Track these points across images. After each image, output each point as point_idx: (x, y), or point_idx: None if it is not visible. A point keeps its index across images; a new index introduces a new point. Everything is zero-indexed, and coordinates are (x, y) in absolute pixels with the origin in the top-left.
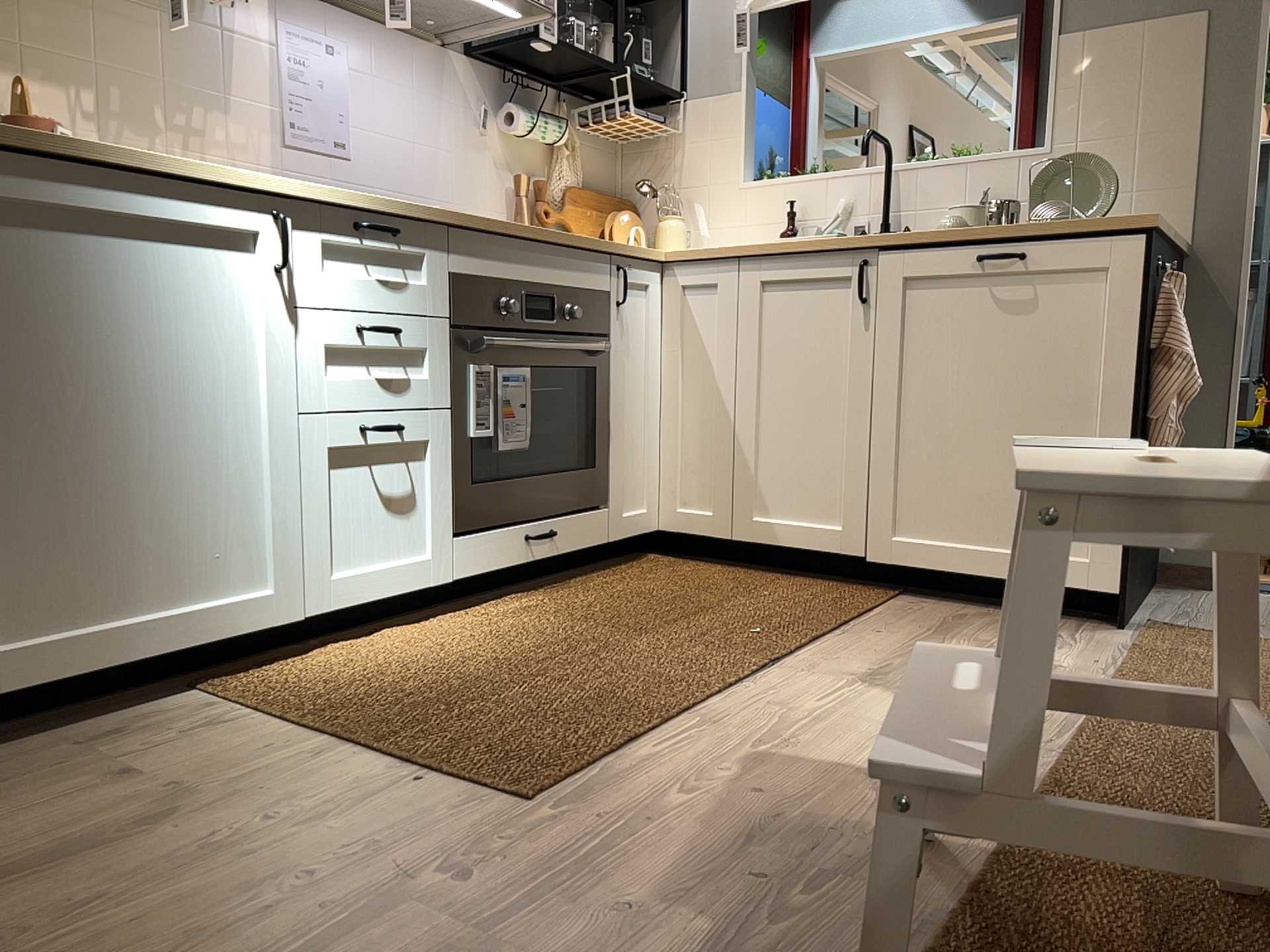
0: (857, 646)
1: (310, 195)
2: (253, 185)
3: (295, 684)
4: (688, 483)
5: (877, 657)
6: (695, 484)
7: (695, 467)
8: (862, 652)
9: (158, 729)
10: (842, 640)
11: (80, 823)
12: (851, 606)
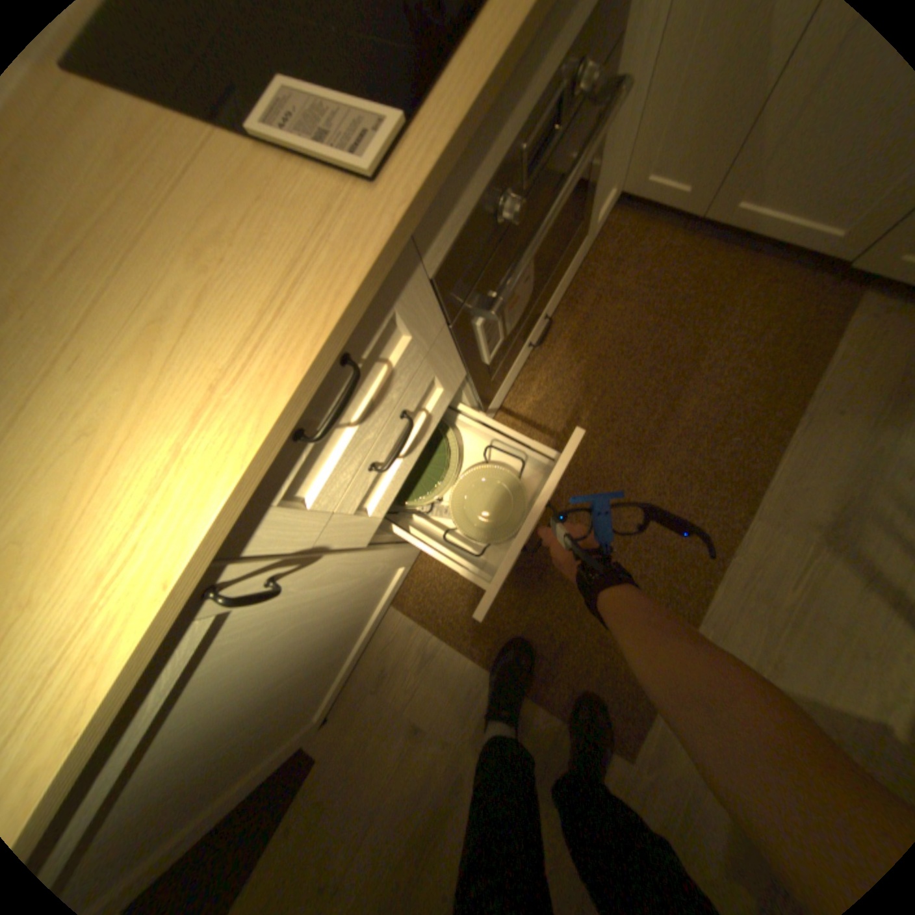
0: (827, 469)
1: (208, 540)
2: (135, 659)
3: (445, 603)
4: (667, 151)
5: (842, 484)
6: (677, 154)
7: (684, 136)
8: (831, 482)
9: (403, 677)
10: (813, 455)
11: (424, 787)
12: (819, 350)
